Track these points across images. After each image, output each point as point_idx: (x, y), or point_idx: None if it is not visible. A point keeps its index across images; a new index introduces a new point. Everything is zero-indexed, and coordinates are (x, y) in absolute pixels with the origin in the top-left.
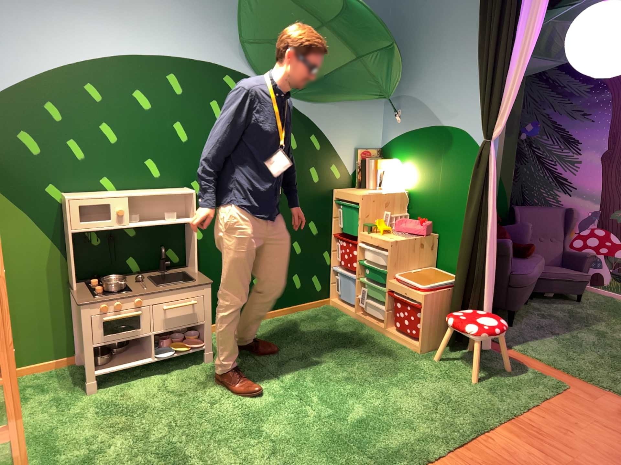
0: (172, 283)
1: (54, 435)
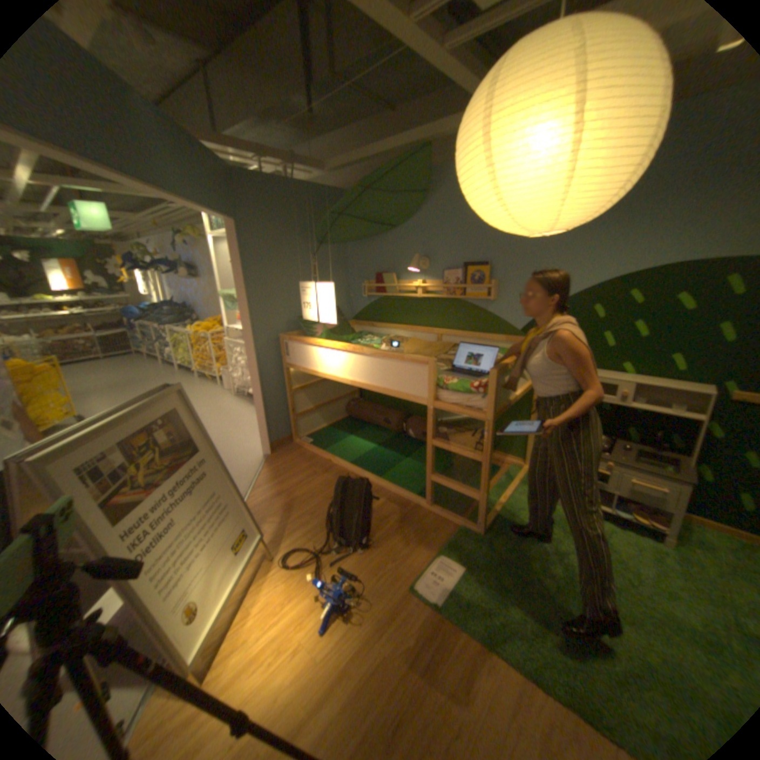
0: (663, 465)
1: (520, 514)
